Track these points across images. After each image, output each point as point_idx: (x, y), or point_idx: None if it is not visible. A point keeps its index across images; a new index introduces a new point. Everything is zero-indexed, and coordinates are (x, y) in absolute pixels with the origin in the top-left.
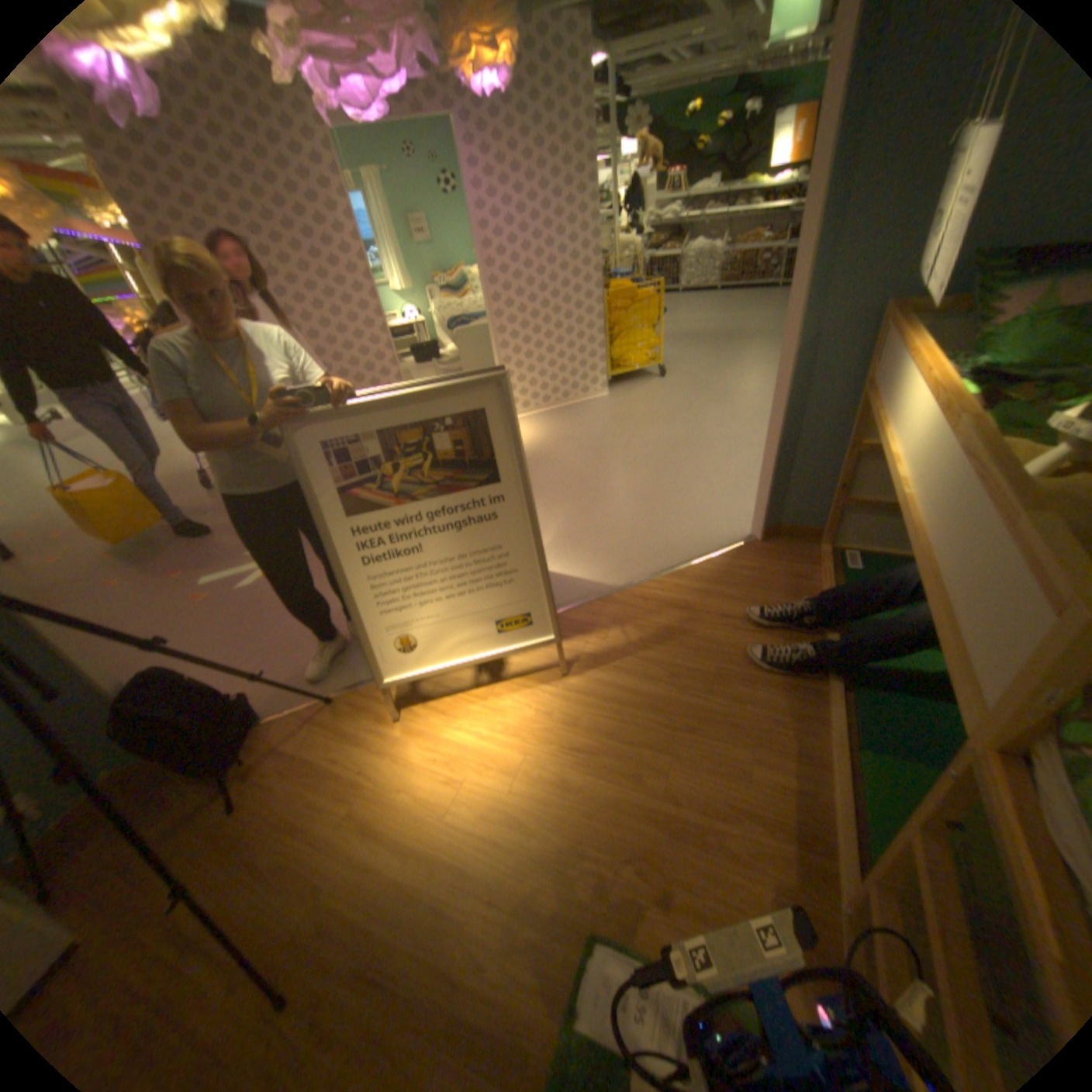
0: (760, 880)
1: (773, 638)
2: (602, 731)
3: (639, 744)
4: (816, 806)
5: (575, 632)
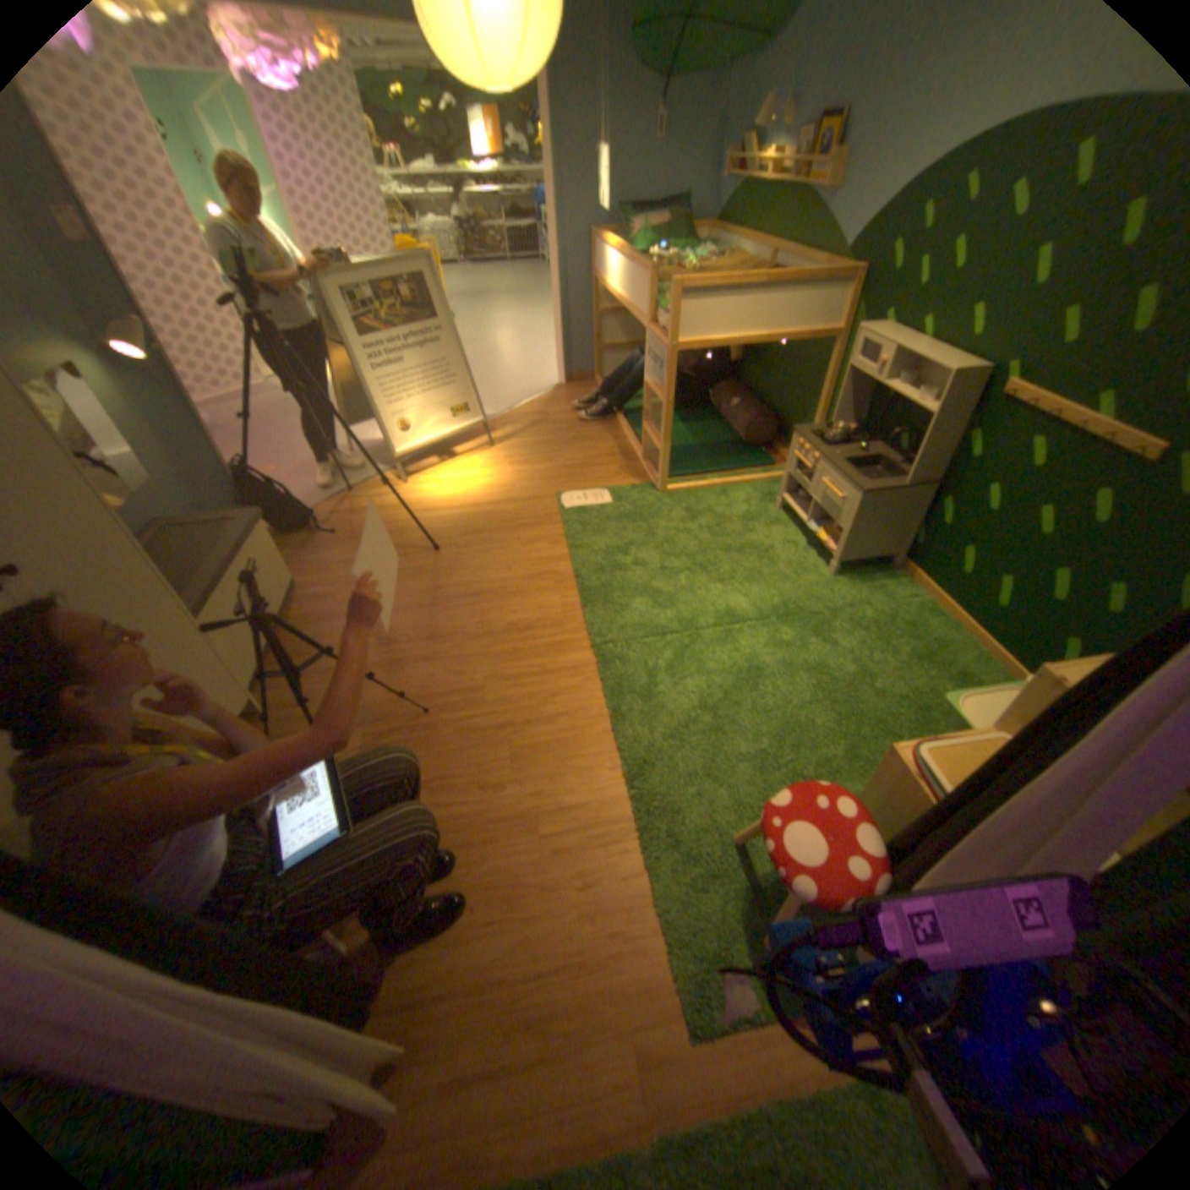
0: (610, 468)
1: (586, 414)
2: (523, 457)
3: (543, 455)
4: (622, 449)
5: (484, 435)
